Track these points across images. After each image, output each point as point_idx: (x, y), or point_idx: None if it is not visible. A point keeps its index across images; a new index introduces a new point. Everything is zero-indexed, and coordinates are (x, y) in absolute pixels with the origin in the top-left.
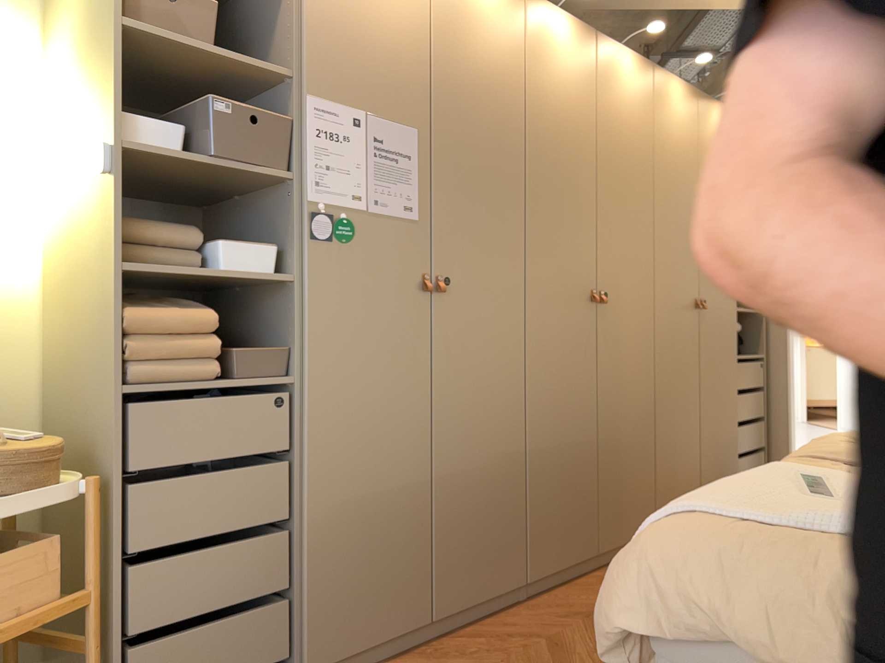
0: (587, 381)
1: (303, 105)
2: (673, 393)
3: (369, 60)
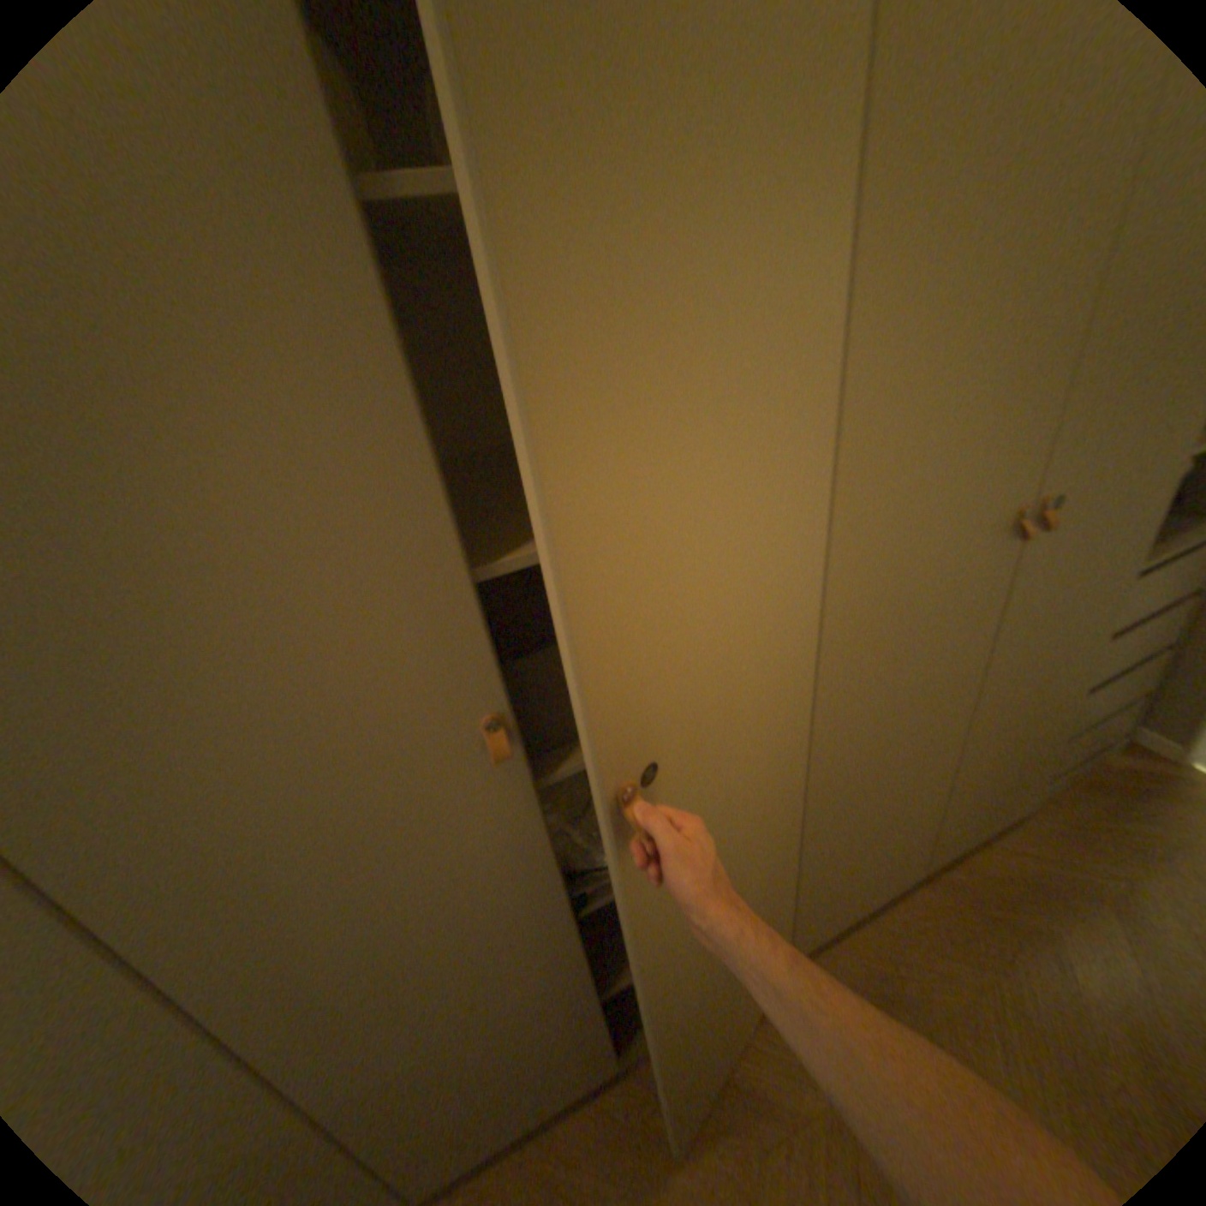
0: (552, 899)
1: None
2: (905, 750)
3: None
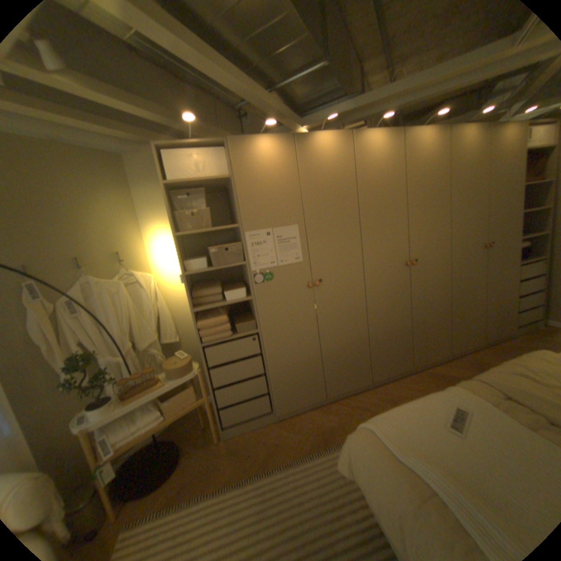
0: (408, 300)
1: (247, 236)
2: (471, 293)
3: (273, 205)
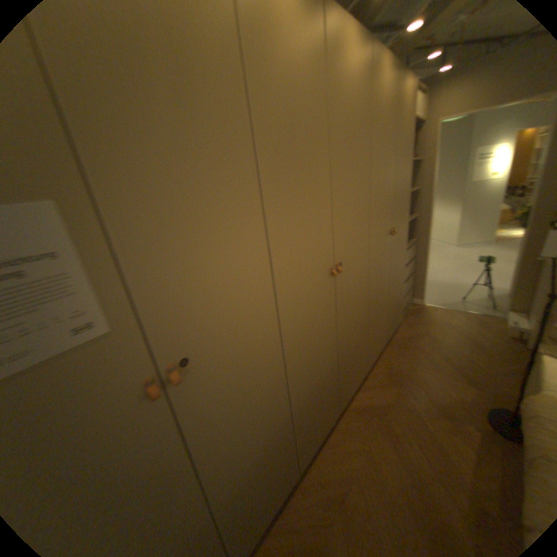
0: (335, 327)
1: None
2: (381, 292)
3: None
